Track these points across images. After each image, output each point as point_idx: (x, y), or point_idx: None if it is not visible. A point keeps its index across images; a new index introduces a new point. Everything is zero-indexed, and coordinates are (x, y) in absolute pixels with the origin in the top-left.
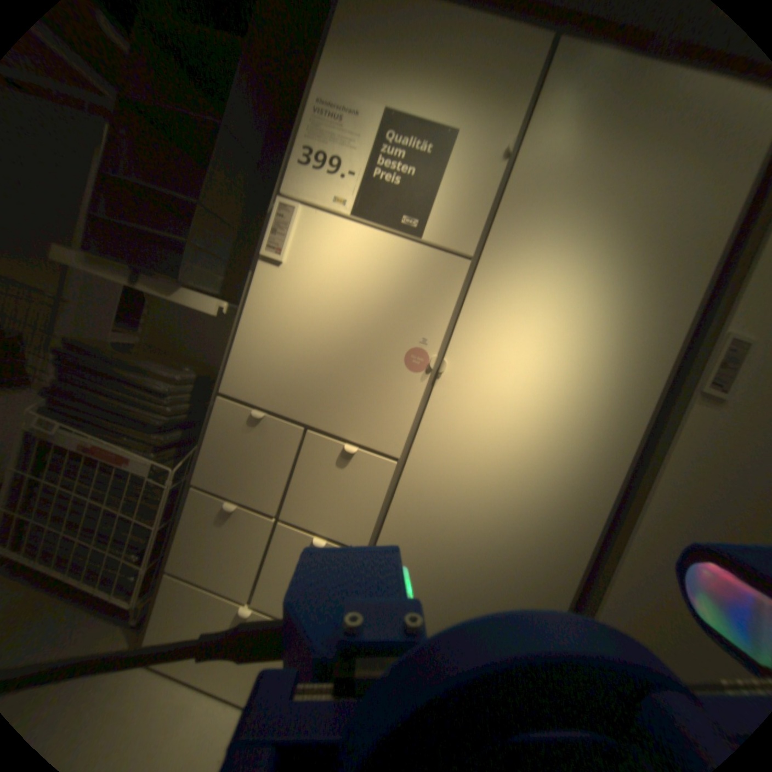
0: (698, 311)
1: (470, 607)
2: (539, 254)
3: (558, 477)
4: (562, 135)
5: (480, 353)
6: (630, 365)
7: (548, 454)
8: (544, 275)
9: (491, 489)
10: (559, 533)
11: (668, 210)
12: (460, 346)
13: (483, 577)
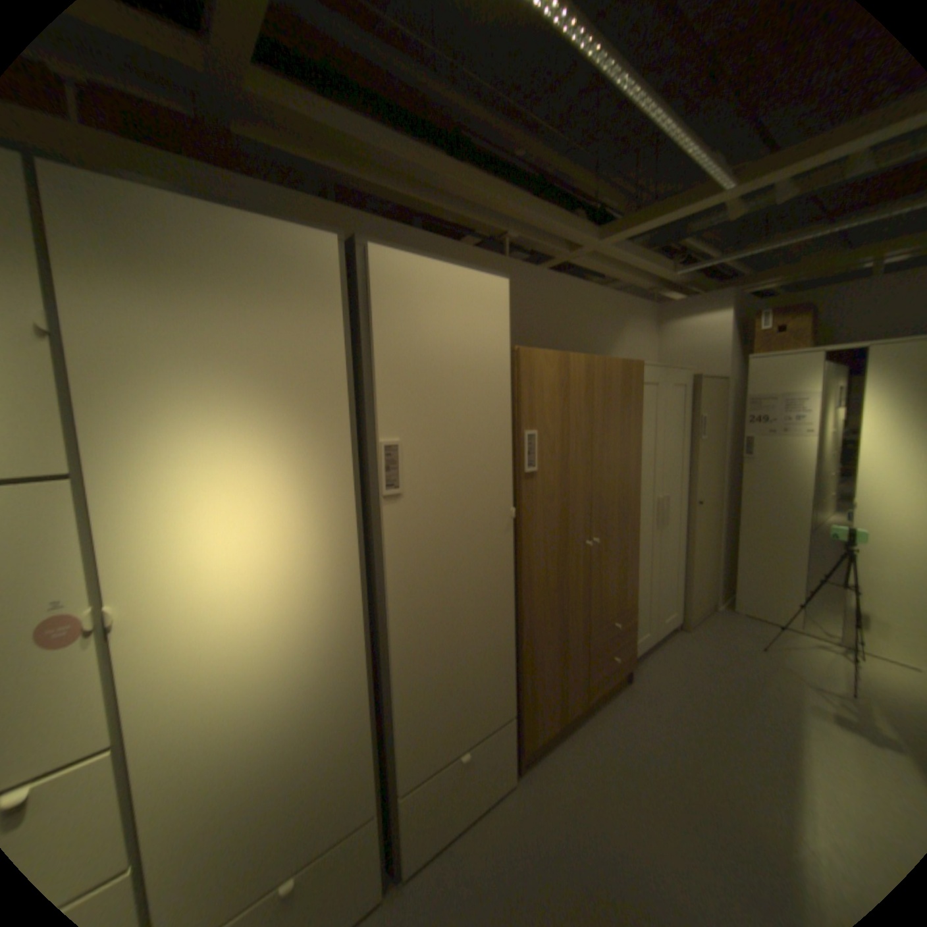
0: (354, 426)
1: (287, 790)
2: (166, 435)
3: (307, 627)
4: (116, 290)
5: (152, 572)
6: (320, 501)
7: (288, 616)
8: (186, 456)
9: (248, 685)
10: (332, 668)
11: (285, 352)
12: (118, 579)
13: (284, 758)
